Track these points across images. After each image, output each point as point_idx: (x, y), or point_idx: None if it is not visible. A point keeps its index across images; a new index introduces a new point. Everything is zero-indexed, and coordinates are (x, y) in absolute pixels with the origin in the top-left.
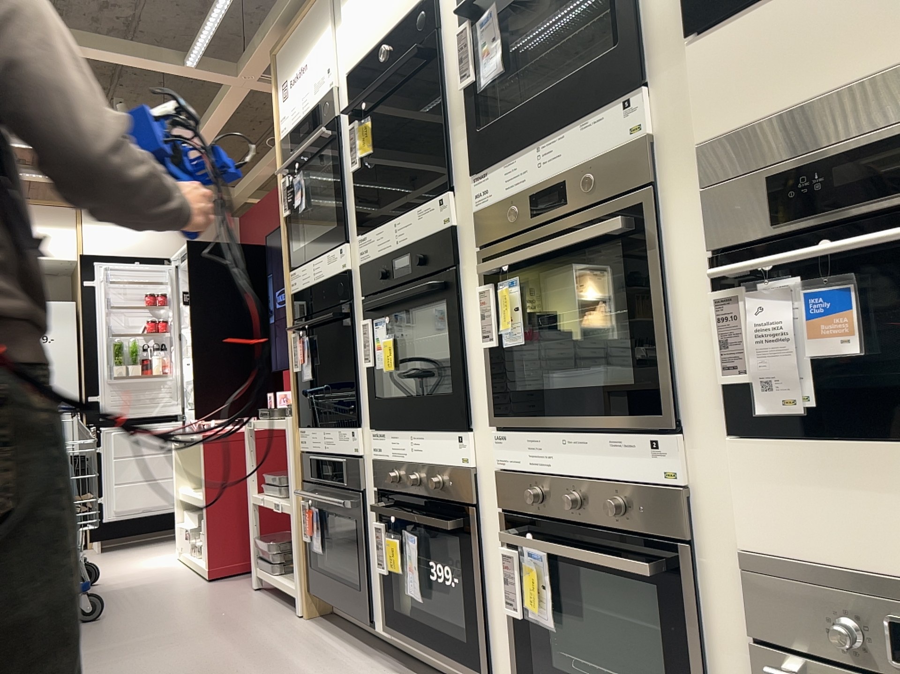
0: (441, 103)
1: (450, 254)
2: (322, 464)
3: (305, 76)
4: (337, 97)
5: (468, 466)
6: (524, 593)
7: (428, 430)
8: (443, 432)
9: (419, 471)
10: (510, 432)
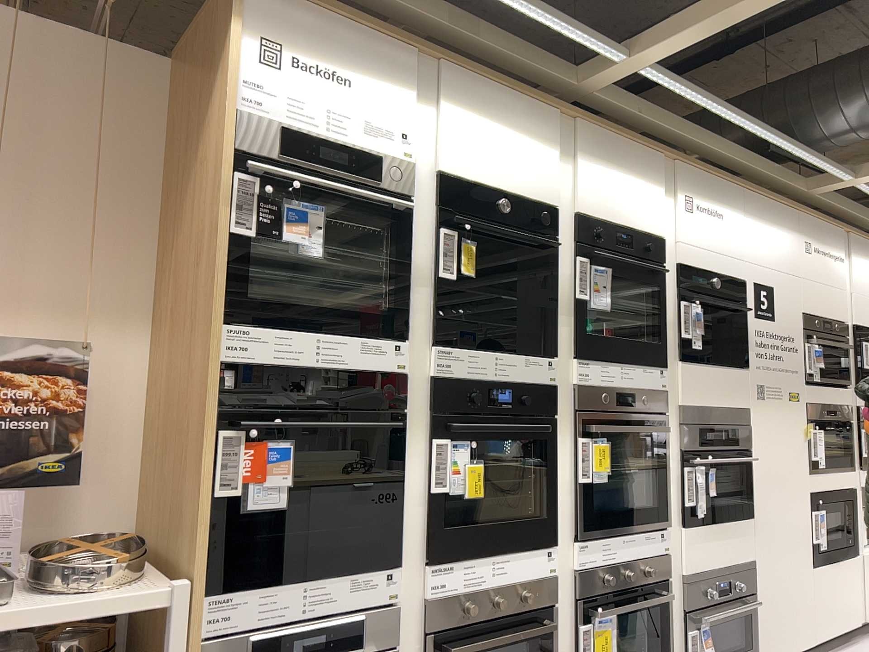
0: (554, 290)
1: (556, 407)
2: (291, 639)
3: (348, 93)
4: (414, 176)
5: (555, 572)
6: (591, 650)
7: (516, 550)
8: (530, 549)
9: (498, 592)
10: (587, 540)
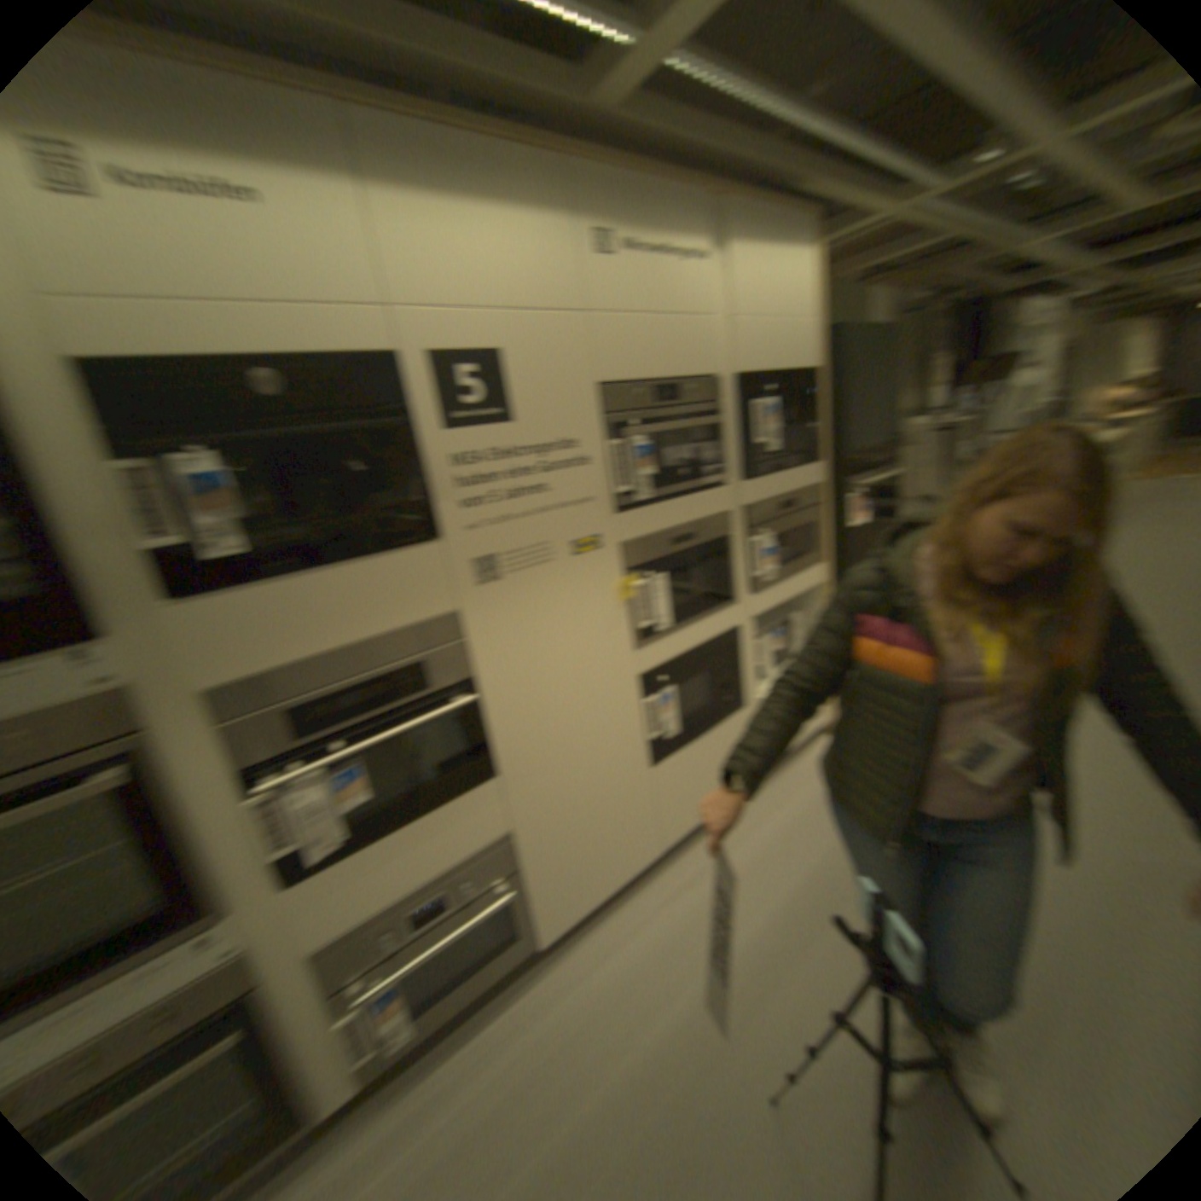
0: None
1: None
2: None
3: None
4: None
5: None
6: None
7: None
8: None
9: None
10: None
